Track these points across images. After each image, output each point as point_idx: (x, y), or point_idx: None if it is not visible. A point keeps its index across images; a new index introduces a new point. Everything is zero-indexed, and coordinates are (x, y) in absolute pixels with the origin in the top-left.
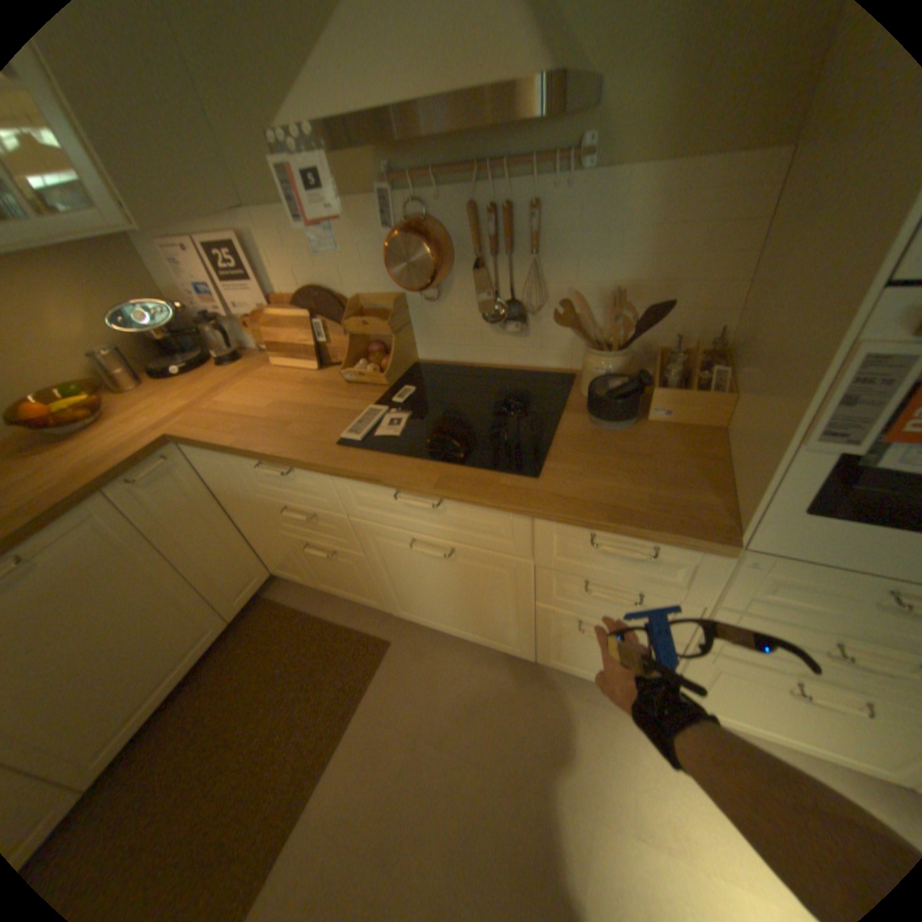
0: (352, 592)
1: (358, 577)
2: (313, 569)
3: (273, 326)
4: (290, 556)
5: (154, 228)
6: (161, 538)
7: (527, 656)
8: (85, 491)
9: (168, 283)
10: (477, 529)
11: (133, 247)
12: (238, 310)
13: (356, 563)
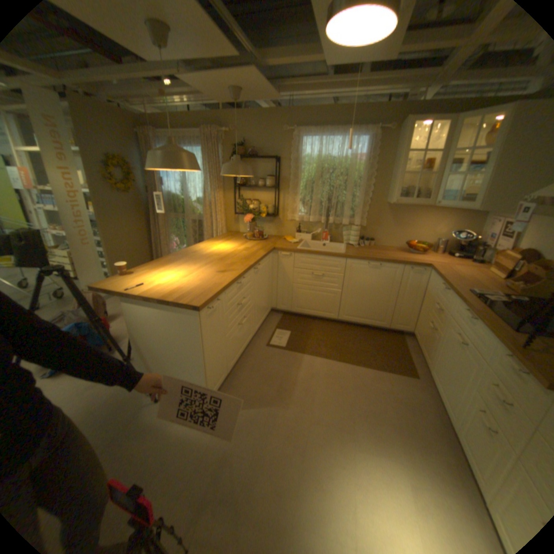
0: (428, 354)
1: (434, 347)
2: (426, 336)
3: (504, 258)
4: (424, 327)
5: (499, 213)
6: (403, 288)
7: (456, 428)
8: (403, 262)
9: (487, 231)
10: (480, 339)
11: (487, 216)
12: (500, 248)
13: (438, 339)
